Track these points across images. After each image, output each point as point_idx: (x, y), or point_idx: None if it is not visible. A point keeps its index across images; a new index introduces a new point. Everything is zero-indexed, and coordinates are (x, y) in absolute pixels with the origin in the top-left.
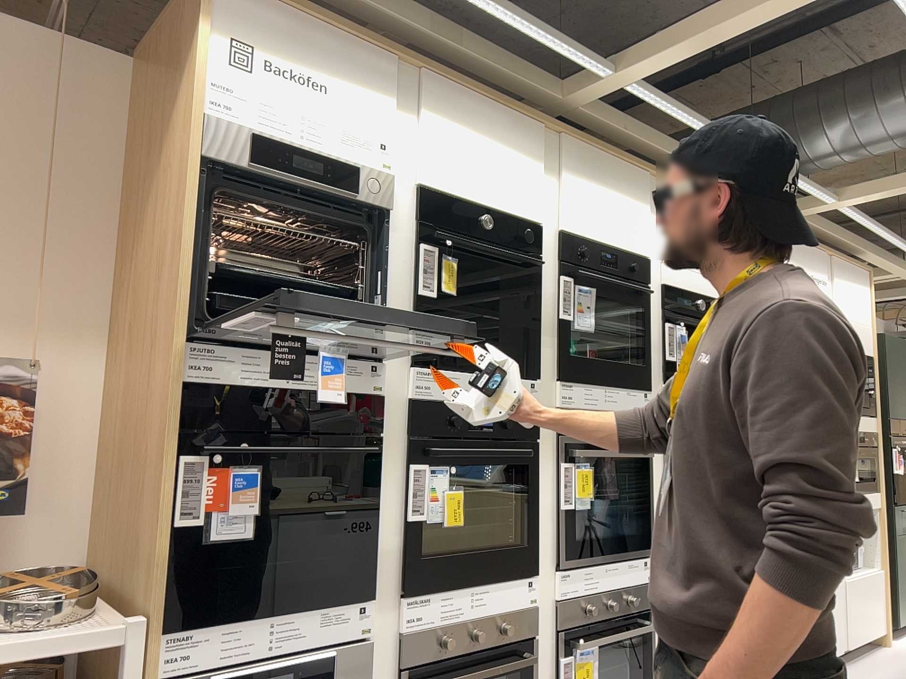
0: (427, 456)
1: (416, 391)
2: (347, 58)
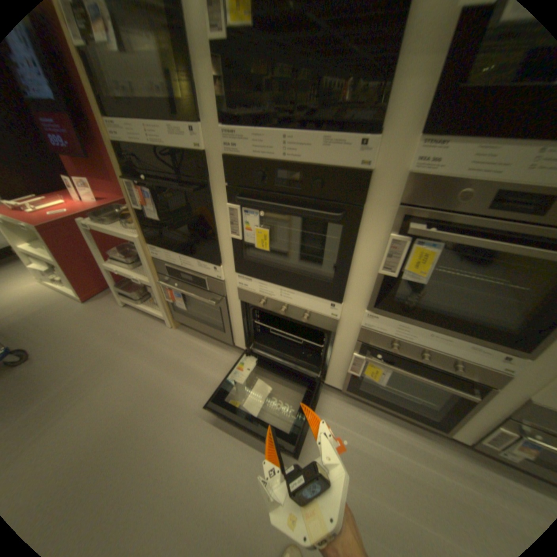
0: (239, 202)
1: (223, 148)
2: None
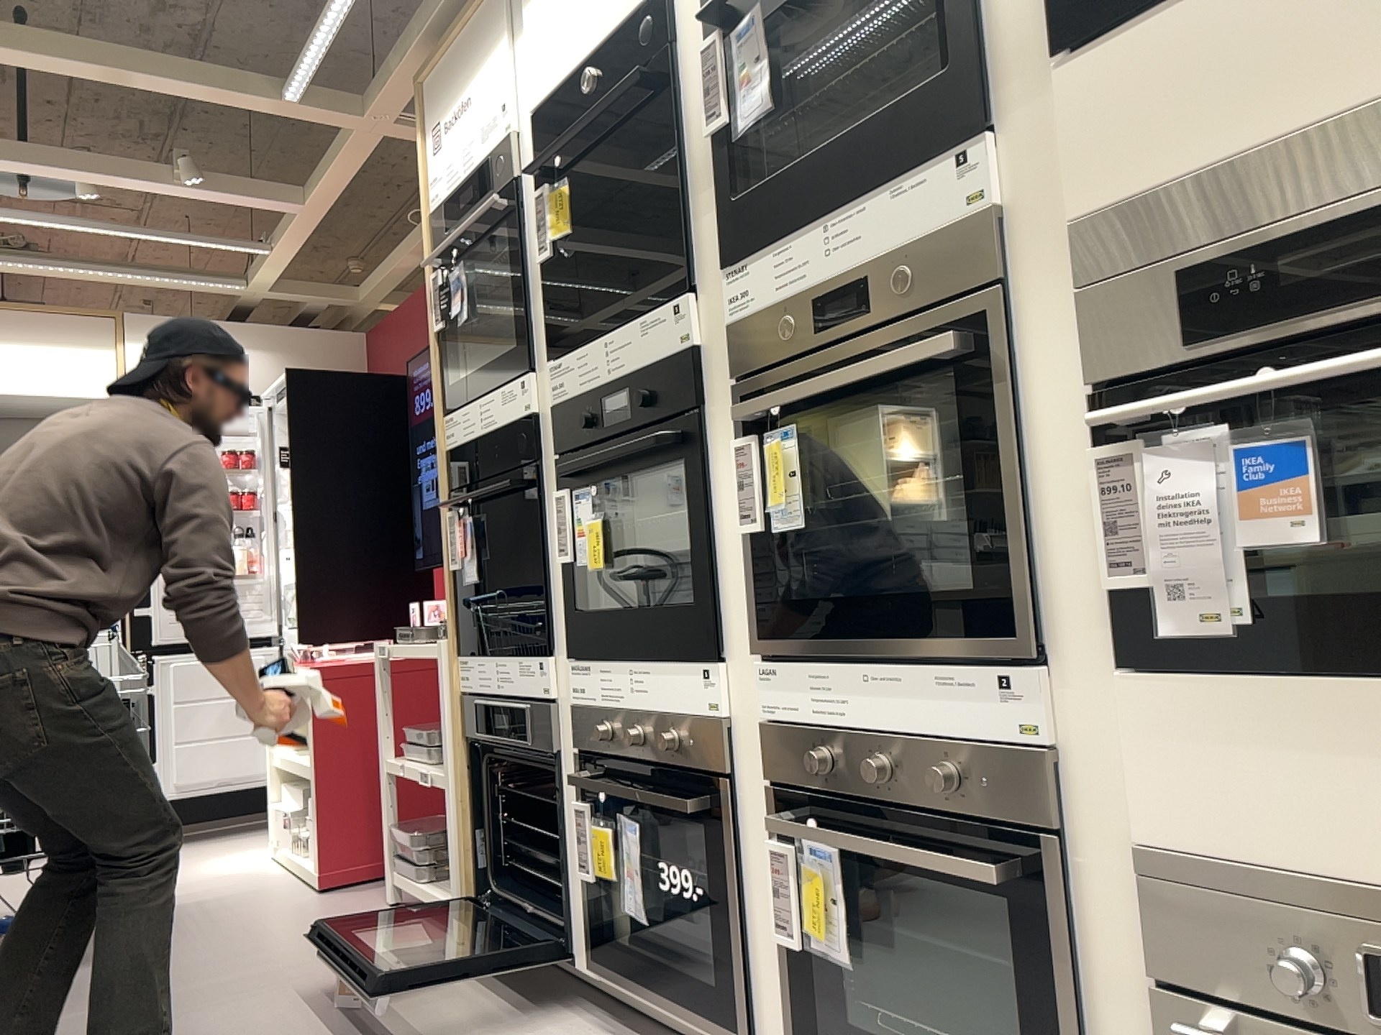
0: (567, 483)
1: (550, 396)
2: (470, 36)
